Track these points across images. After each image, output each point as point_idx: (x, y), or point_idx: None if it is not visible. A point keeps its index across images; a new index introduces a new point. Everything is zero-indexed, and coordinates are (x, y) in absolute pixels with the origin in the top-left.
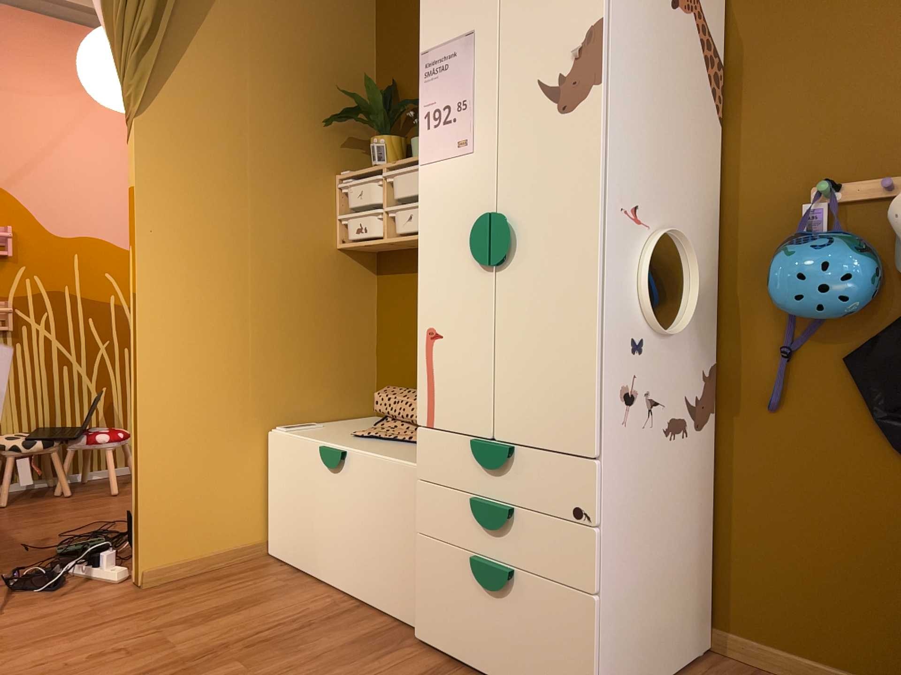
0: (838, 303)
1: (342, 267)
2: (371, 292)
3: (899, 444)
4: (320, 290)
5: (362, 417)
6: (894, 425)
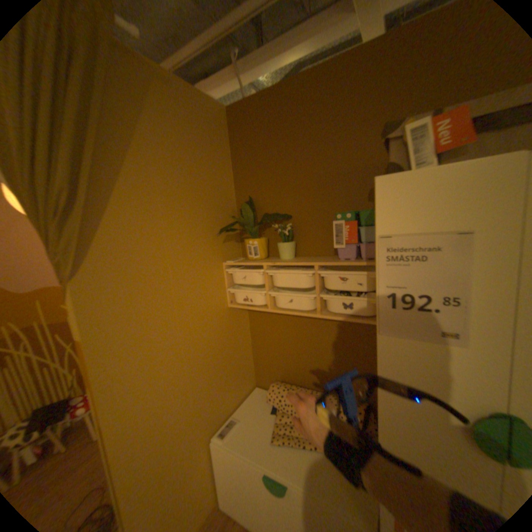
0: None
1: (233, 316)
2: (247, 321)
3: None
4: (224, 337)
5: (251, 390)
6: None
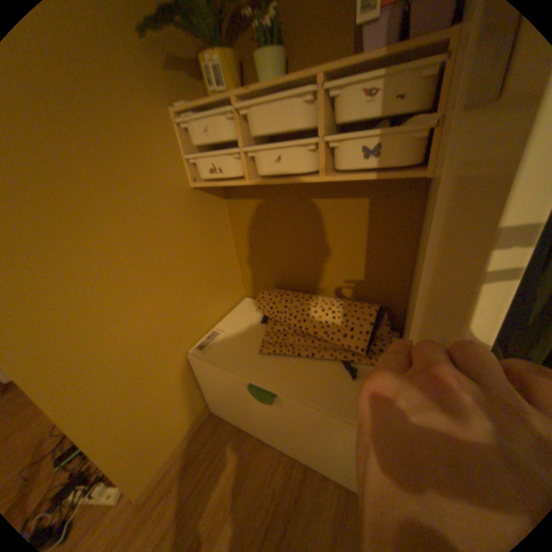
0: None
1: (200, 203)
2: (225, 214)
3: None
4: (189, 230)
5: (239, 300)
6: None
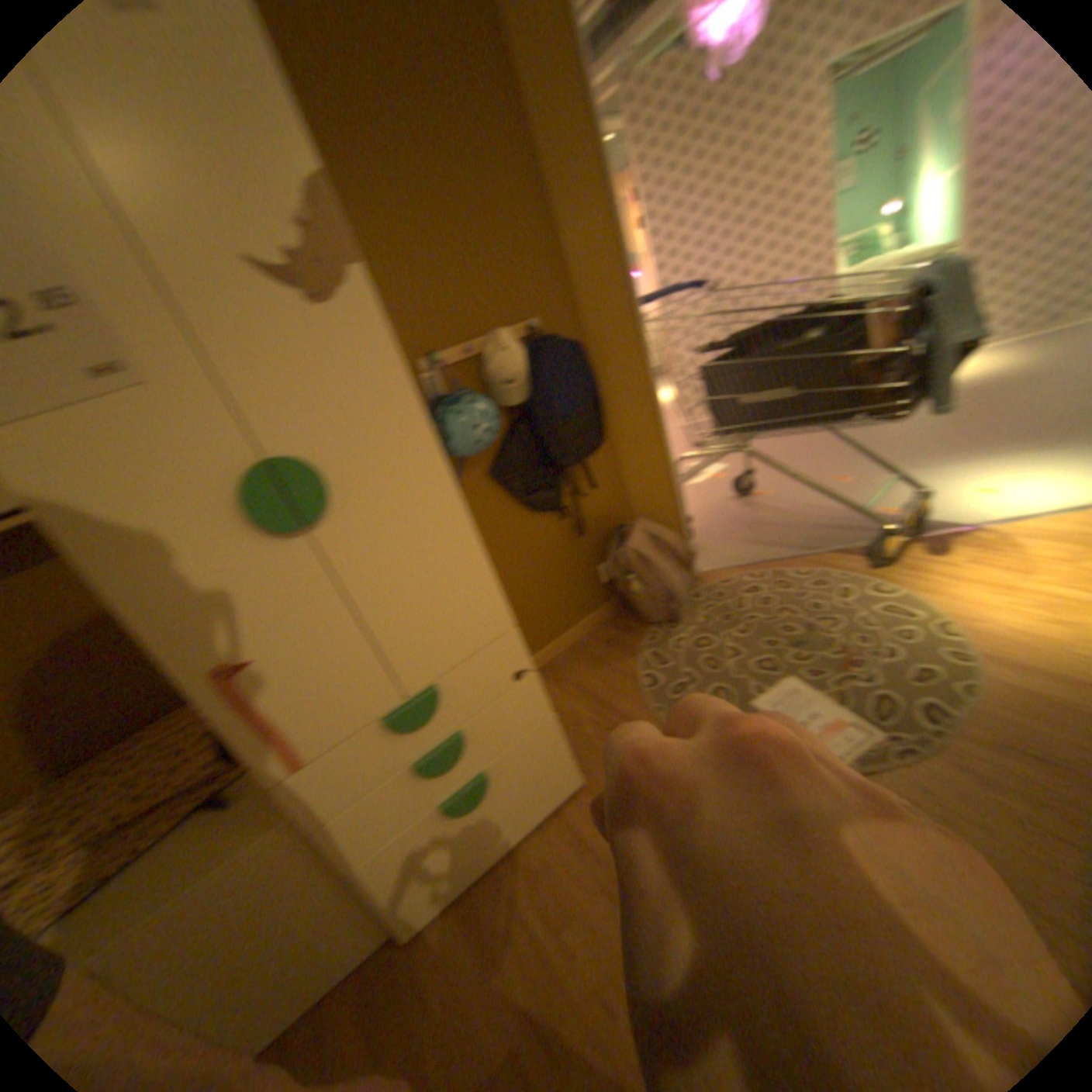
0: (495, 437)
1: None
2: None
3: (539, 506)
4: None
5: None
6: (533, 497)
